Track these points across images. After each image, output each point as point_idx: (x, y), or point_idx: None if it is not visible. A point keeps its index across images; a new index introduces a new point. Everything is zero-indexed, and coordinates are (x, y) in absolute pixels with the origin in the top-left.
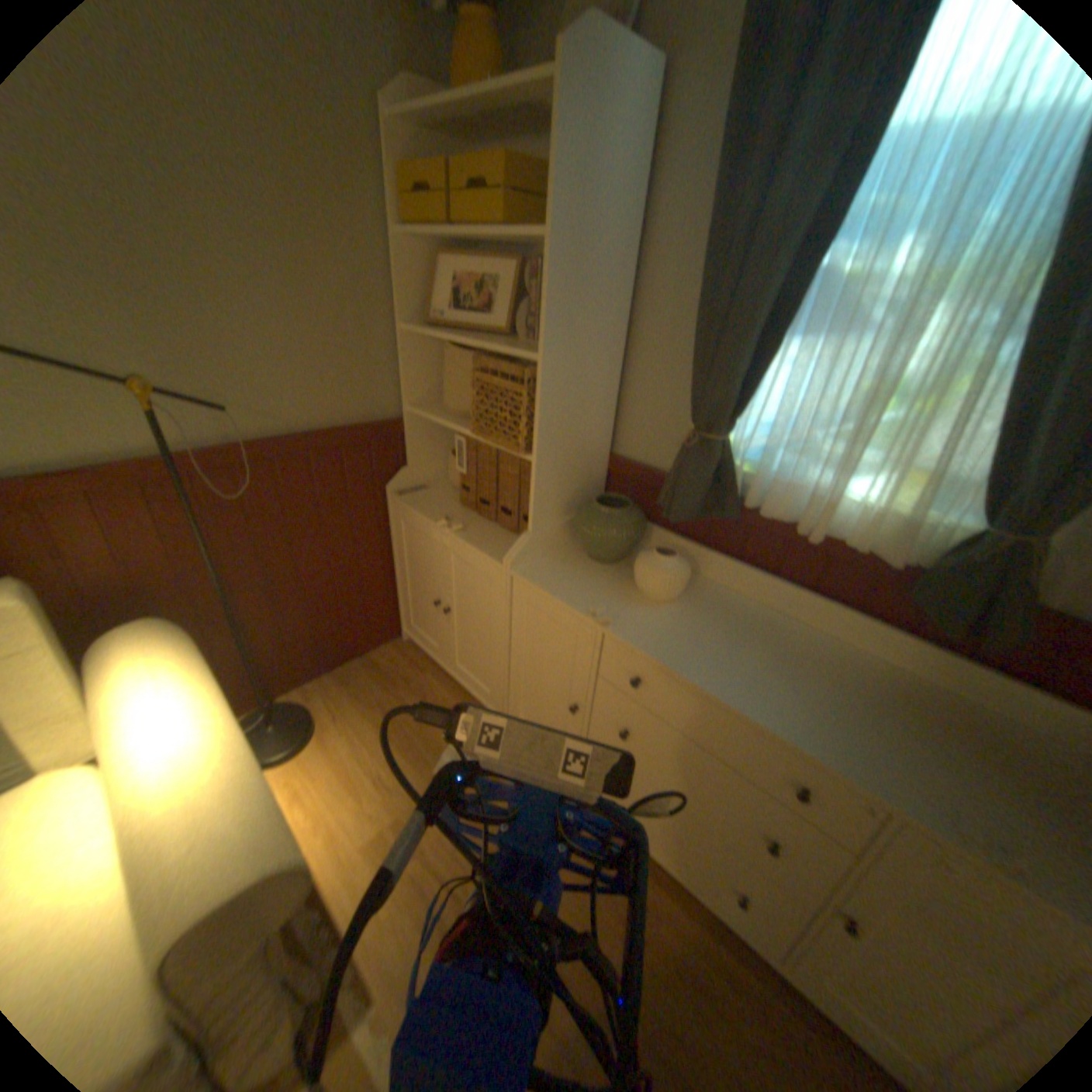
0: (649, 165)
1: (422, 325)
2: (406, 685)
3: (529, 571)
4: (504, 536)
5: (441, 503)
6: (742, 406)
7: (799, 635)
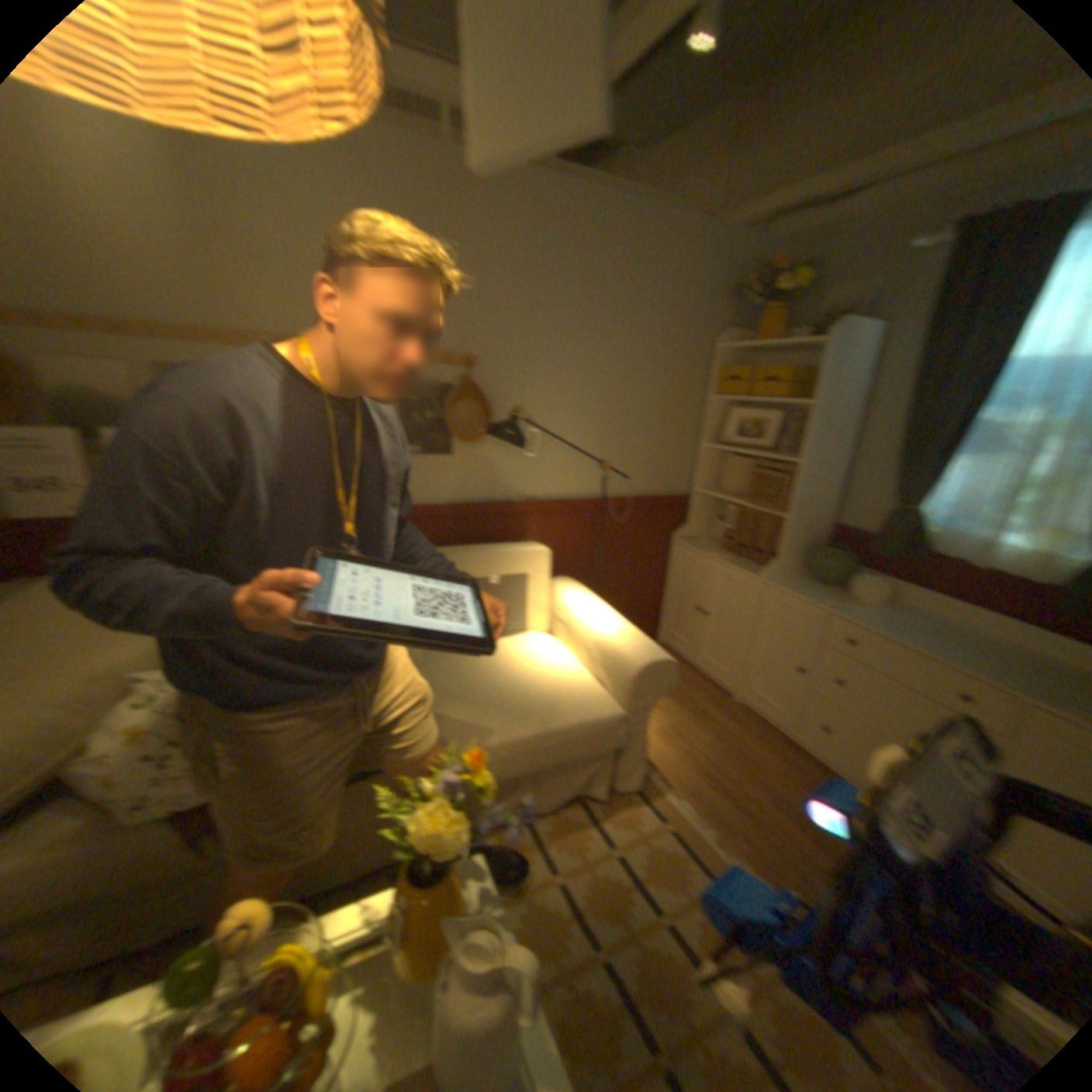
0: (873, 369)
1: (715, 445)
2: None
3: (778, 582)
4: (757, 567)
5: (710, 547)
6: (931, 491)
7: (976, 635)
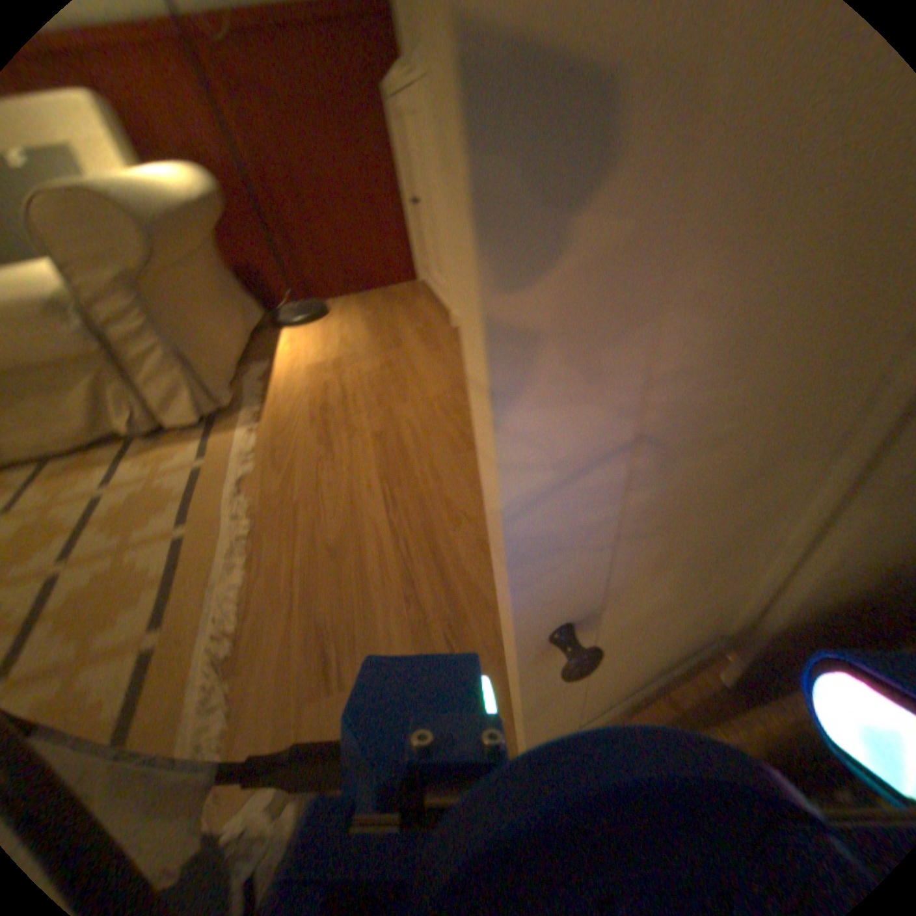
0: None
1: None
2: (400, 302)
3: None
4: None
5: None
6: None
7: None
